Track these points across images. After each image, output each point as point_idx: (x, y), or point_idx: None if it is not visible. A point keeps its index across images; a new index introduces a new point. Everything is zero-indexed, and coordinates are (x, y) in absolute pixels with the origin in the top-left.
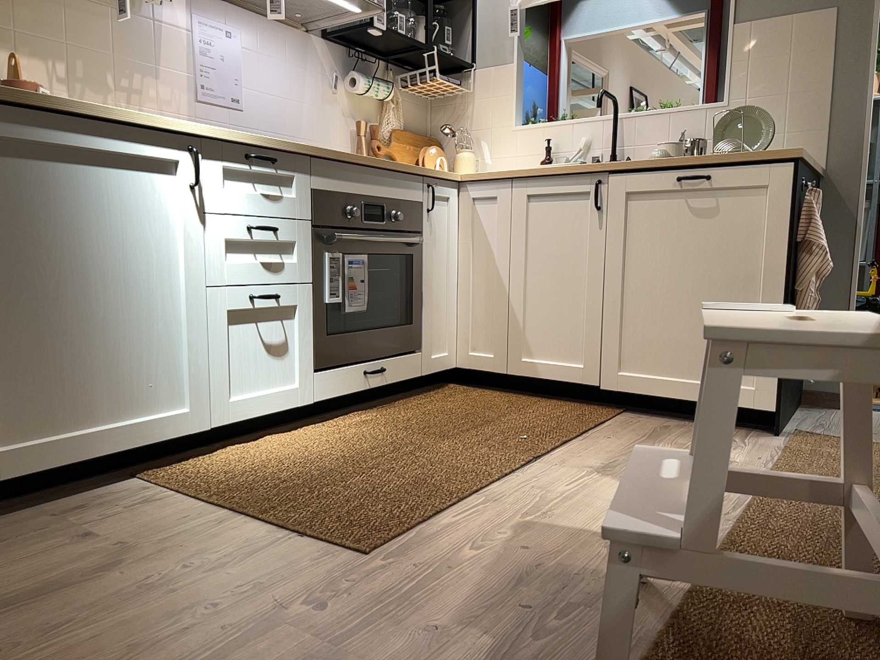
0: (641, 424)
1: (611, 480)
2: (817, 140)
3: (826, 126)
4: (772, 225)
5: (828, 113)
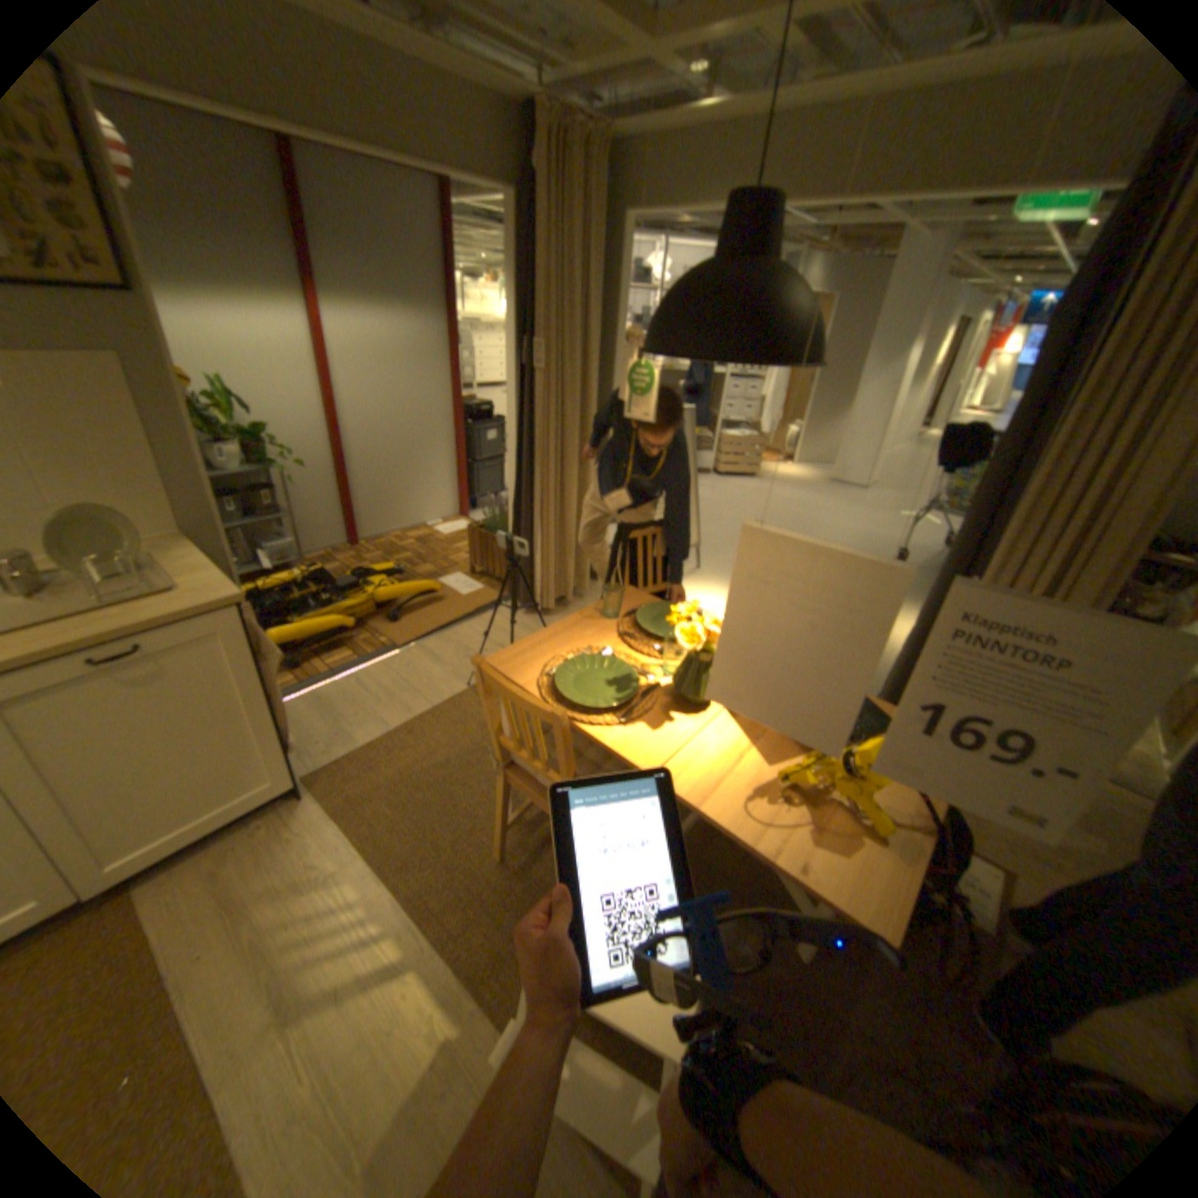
0: (192, 902)
1: (307, 1019)
2: (157, 500)
3: (162, 484)
4: (234, 662)
5: (157, 470)
